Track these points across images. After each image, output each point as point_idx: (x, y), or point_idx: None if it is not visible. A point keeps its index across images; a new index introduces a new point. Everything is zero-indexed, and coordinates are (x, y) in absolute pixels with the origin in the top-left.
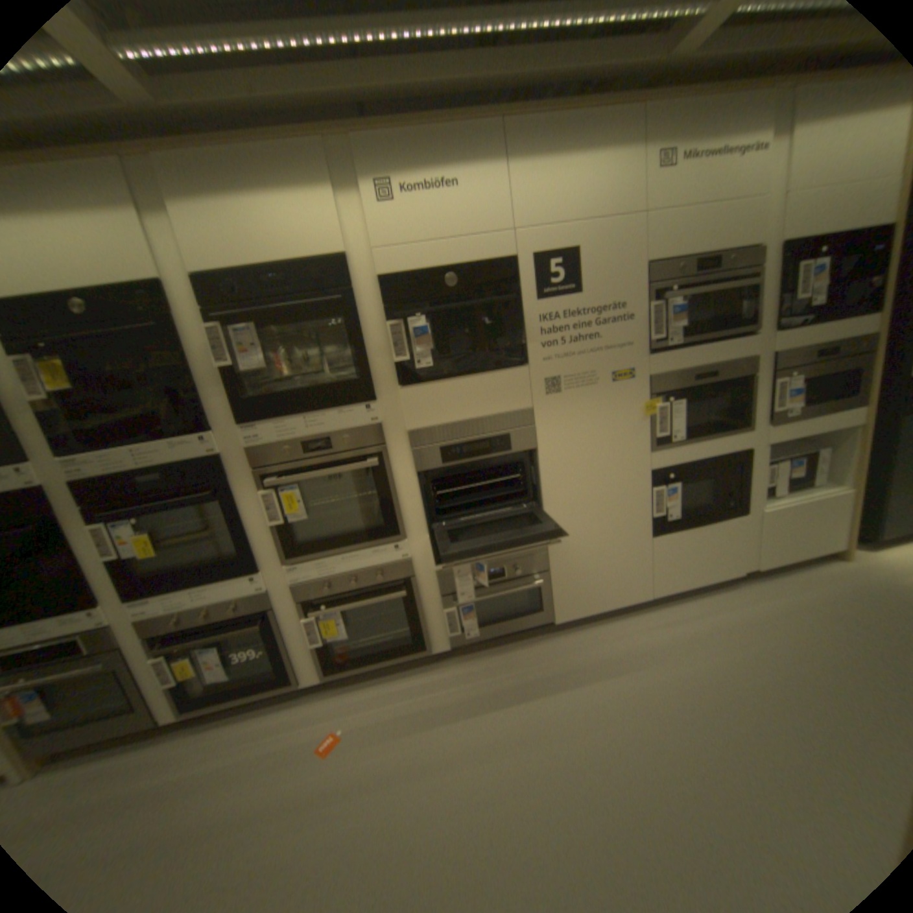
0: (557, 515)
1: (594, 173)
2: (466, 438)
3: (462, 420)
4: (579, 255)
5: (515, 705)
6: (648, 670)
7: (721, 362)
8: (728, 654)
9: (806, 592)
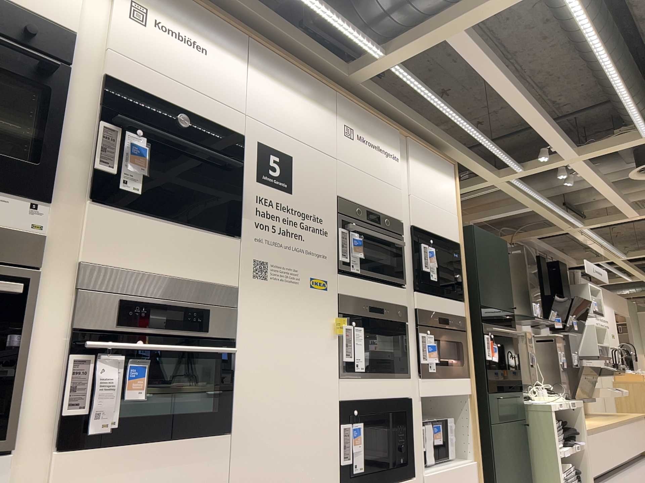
0: (246, 445)
1: (306, 112)
2: (155, 302)
3: (155, 276)
4: (292, 163)
5: None
6: None
7: (384, 302)
8: None
9: None
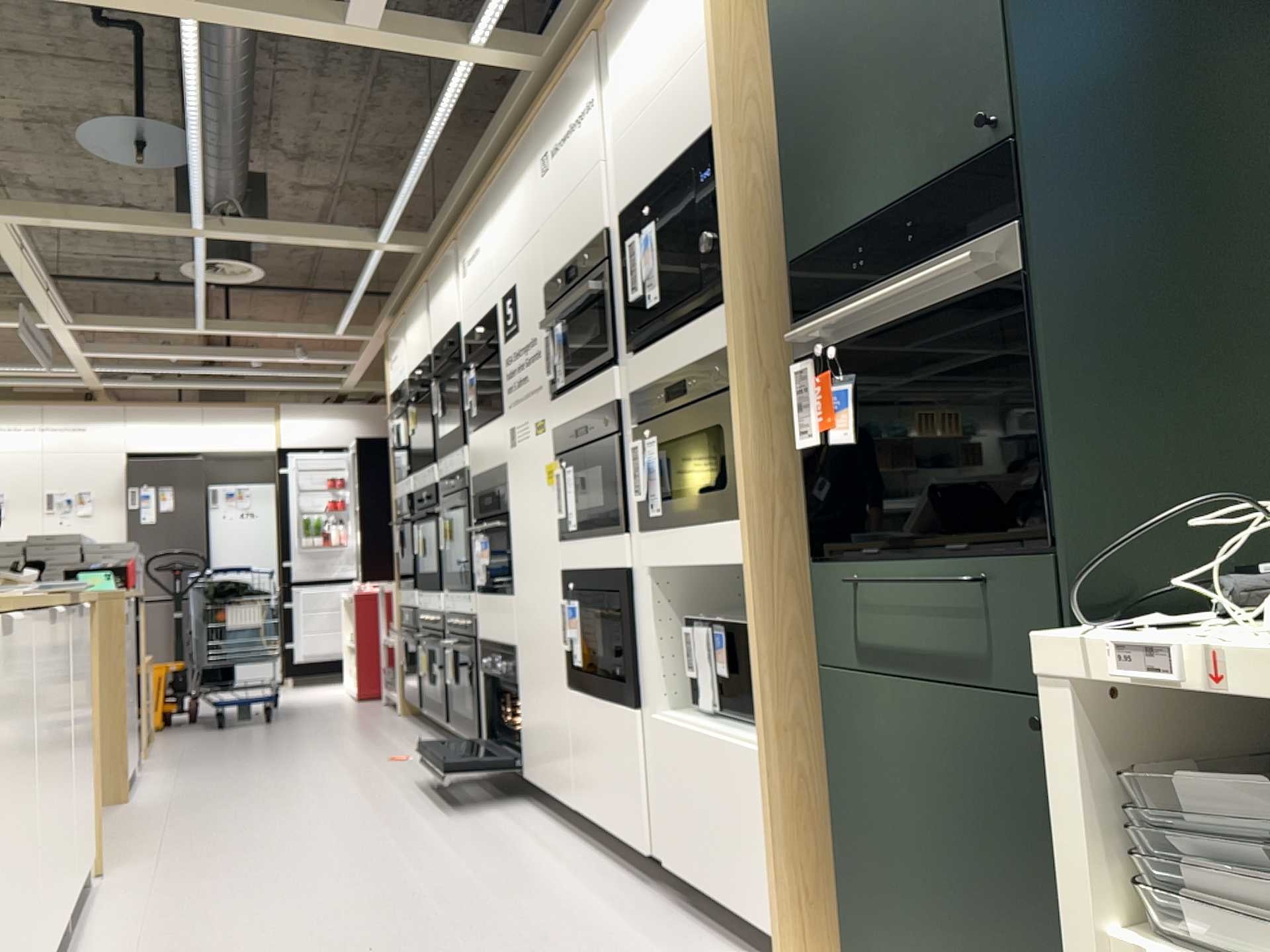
0: (519, 608)
1: (518, 206)
2: (491, 491)
3: (490, 471)
4: (516, 291)
5: (424, 798)
6: (458, 839)
7: (594, 411)
8: (478, 874)
9: (645, 936)
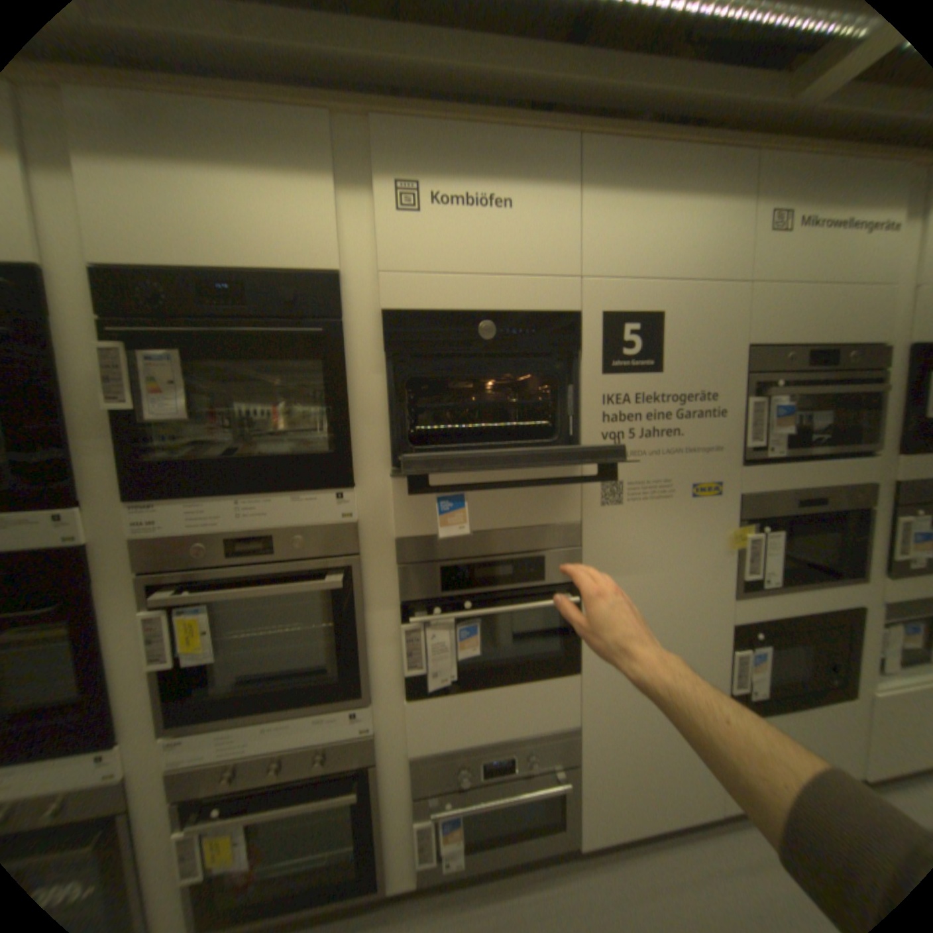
0: (600, 683)
1: (692, 223)
2: (481, 555)
3: (478, 529)
4: (664, 323)
5: None
6: None
7: (832, 487)
8: None
9: None
